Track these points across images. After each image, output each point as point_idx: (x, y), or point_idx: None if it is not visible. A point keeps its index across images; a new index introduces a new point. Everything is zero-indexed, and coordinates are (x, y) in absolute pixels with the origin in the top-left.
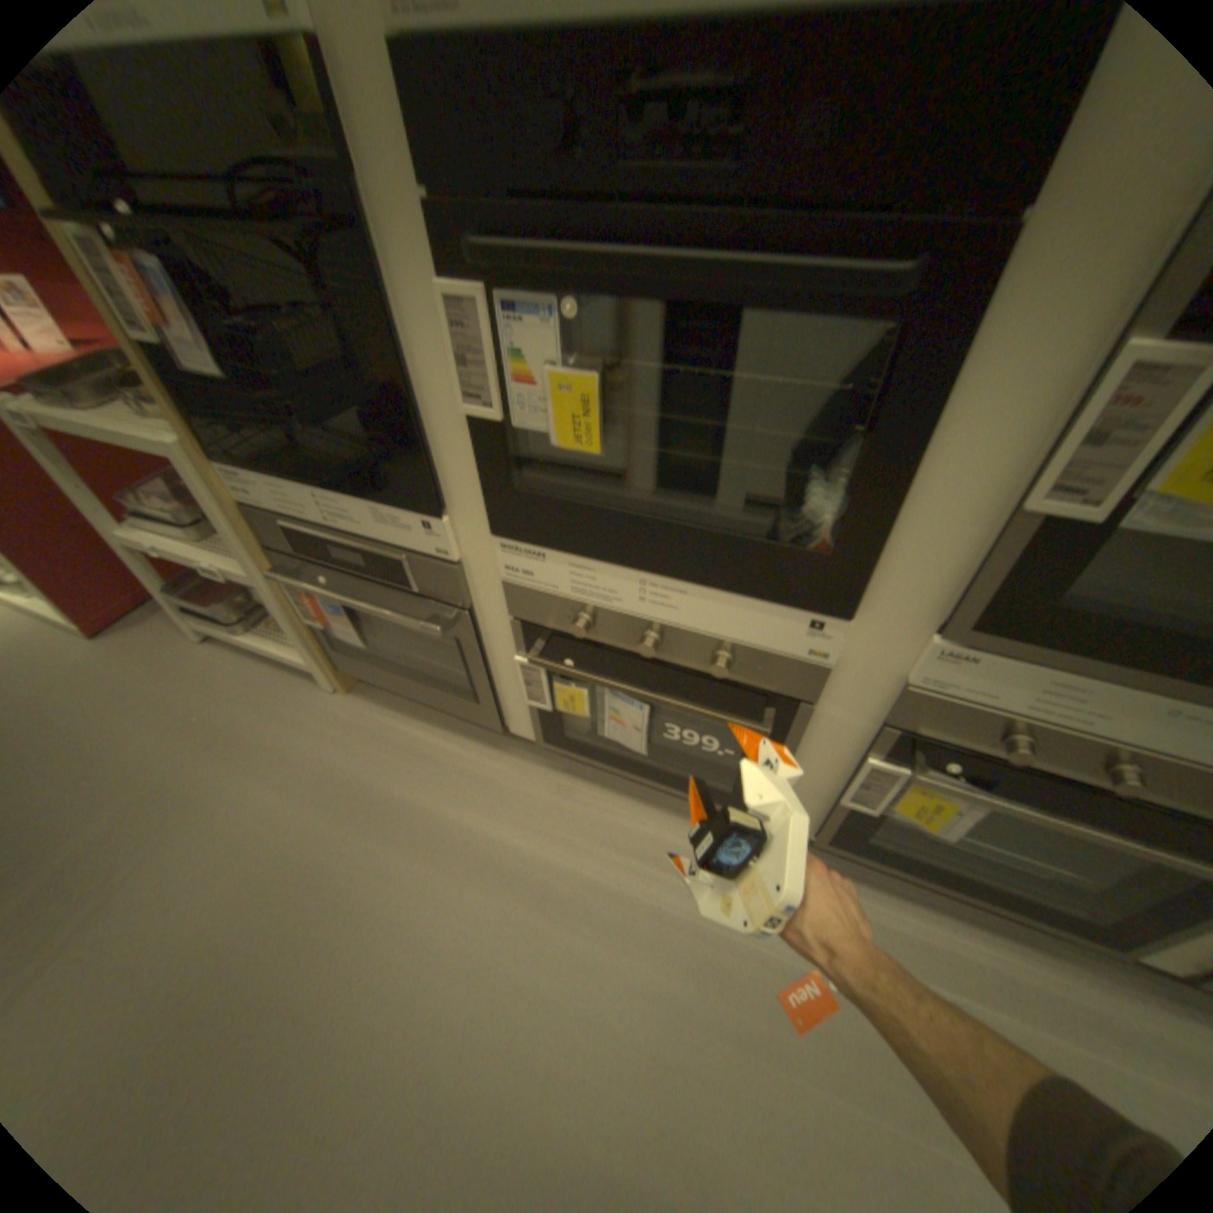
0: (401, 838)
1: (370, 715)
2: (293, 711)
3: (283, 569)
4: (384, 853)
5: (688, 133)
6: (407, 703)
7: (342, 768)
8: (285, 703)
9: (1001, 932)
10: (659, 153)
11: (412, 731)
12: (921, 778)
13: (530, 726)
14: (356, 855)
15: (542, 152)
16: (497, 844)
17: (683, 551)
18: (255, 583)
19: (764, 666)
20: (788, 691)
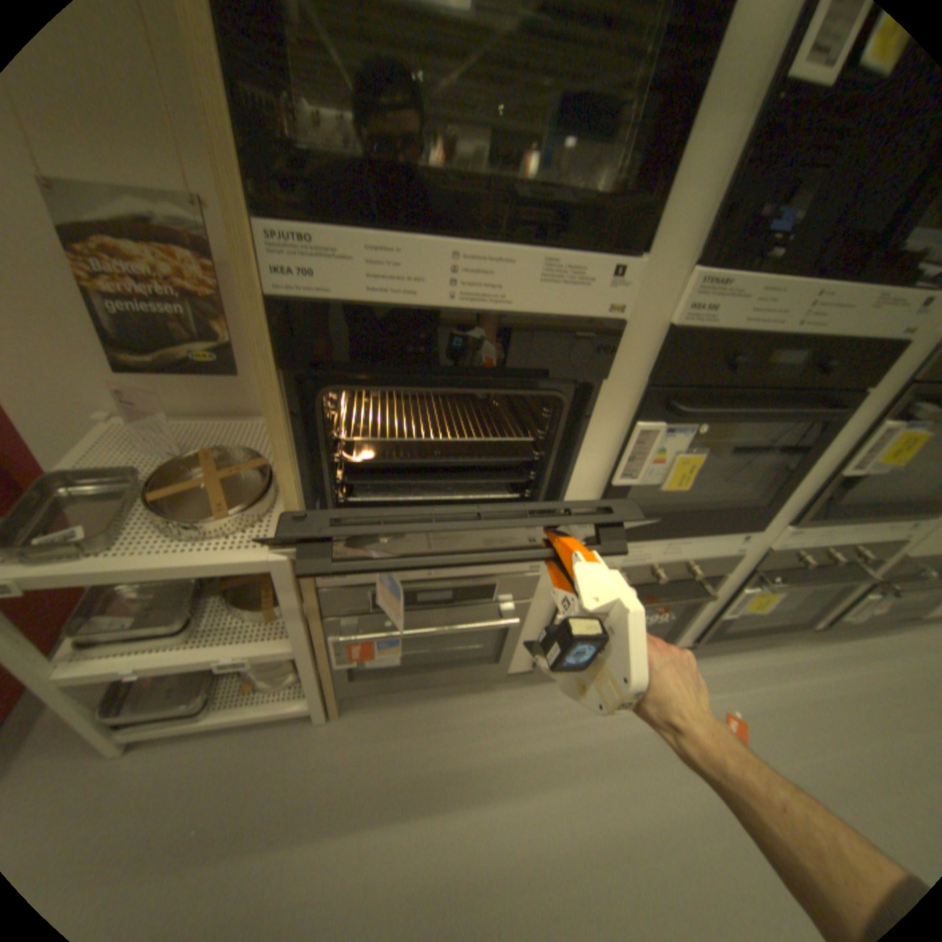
0: (479, 797)
1: (372, 721)
2: (296, 758)
3: (347, 626)
4: (477, 817)
5: (783, 365)
6: (394, 694)
7: (387, 777)
8: (281, 755)
9: (761, 648)
10: (771, 371)
11: (417, 714)
12: (768, 591)
13: (525, 661)
14: (459, 835)
15: (725, 370)
16: (542, 756)
17: (699, 523)
18: (291, 652)
19: (713, 565)
20: (718, 573)
